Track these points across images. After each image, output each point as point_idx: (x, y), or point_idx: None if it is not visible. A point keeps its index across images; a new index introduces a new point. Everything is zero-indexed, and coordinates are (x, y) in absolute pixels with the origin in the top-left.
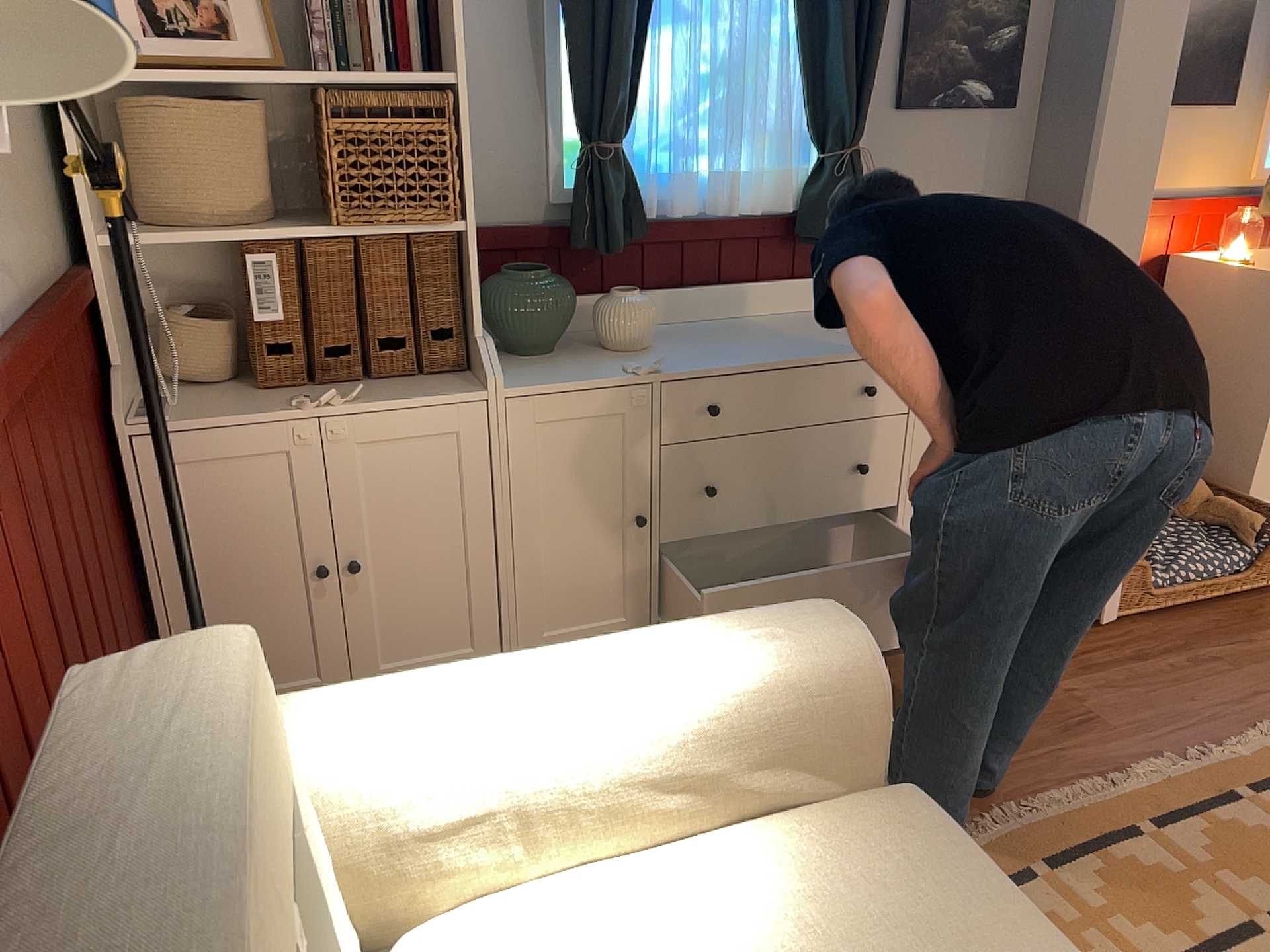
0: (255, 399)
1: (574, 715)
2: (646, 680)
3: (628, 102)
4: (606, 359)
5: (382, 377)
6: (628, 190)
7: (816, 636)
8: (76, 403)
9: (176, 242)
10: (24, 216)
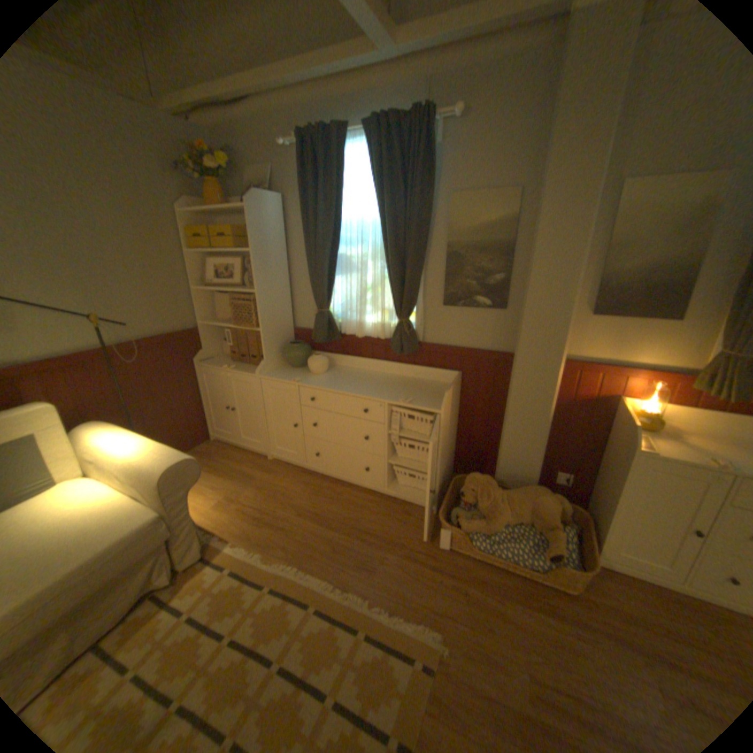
0: (226, 362)
1: (113, 452)
2: (129, 452)
3: (325, 297)
4: (302, 374)
5: (253, 364)
6: (326, 324)
7: (161, 463)
8: (173, 355)
9: (210, 324)
10: (163, 317)
